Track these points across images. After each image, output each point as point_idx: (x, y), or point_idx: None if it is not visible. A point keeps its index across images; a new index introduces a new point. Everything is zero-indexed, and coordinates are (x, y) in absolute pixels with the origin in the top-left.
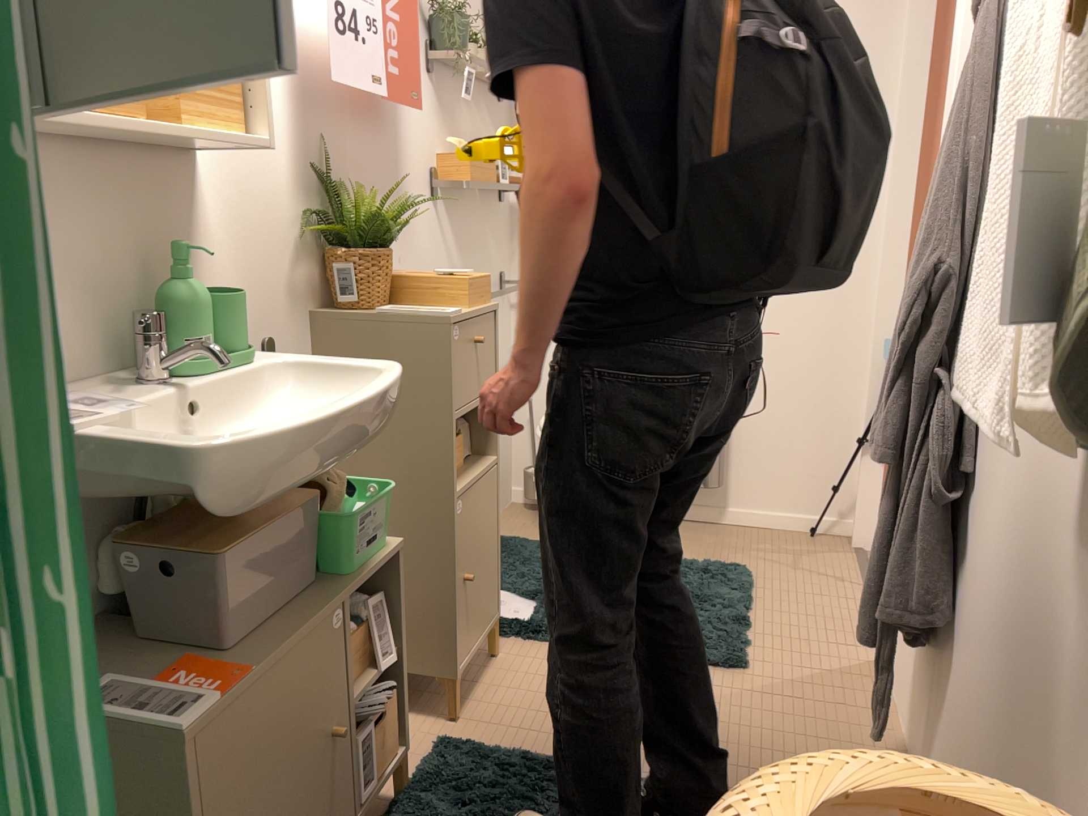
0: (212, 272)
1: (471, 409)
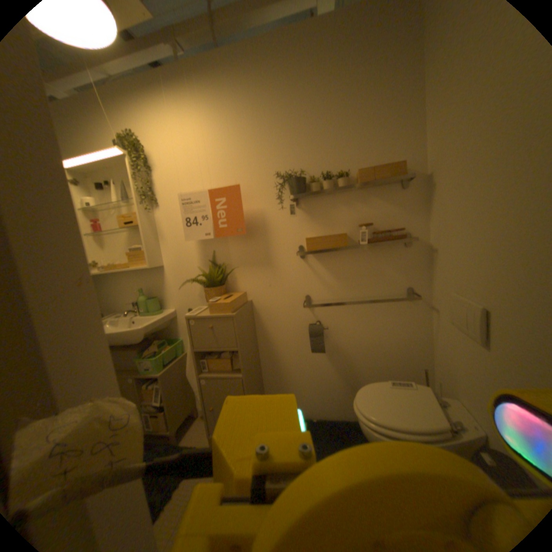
0: (169, 291)
1: (209, 350)
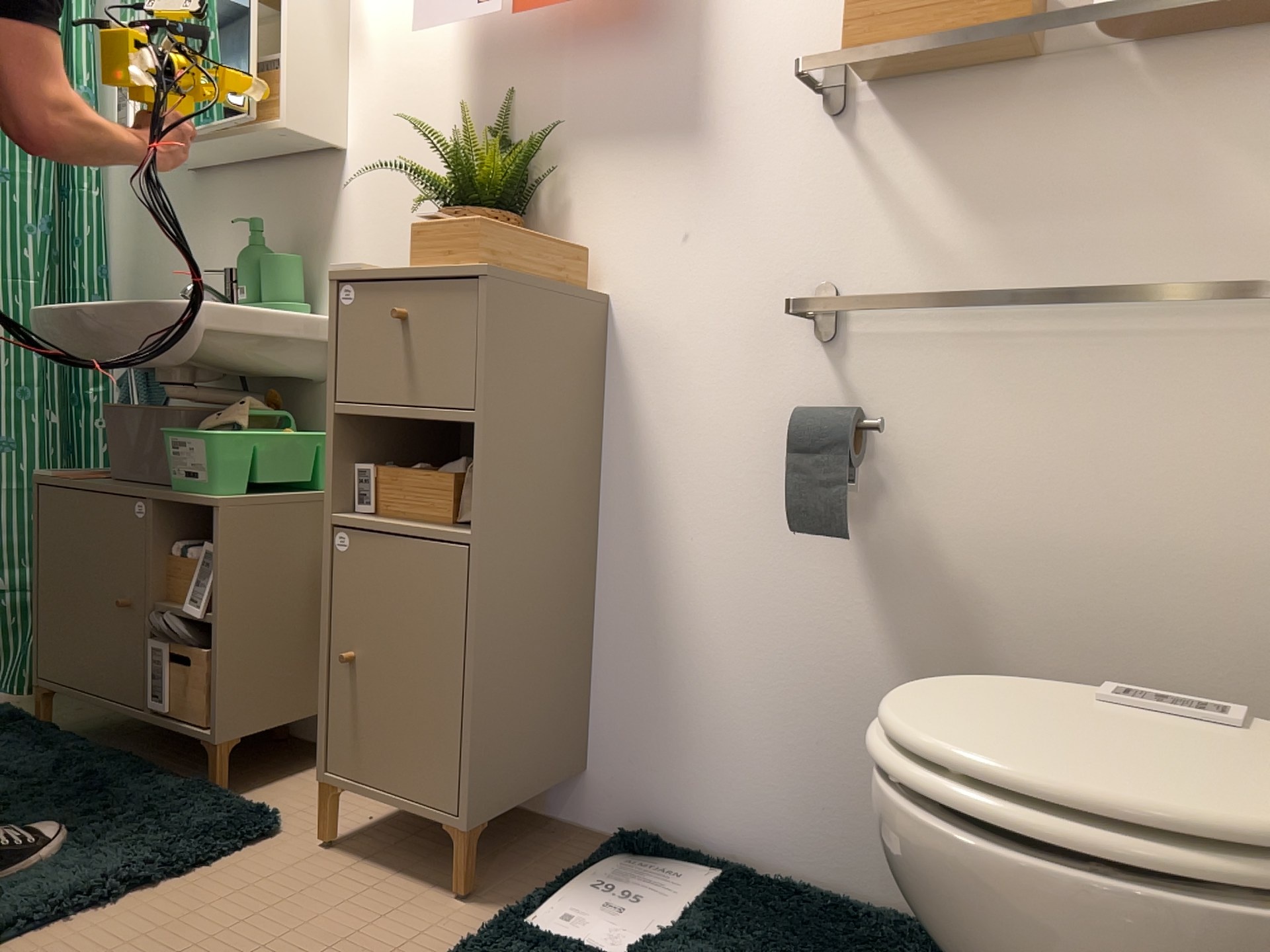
0: (351, 251)
1: (385, 414)
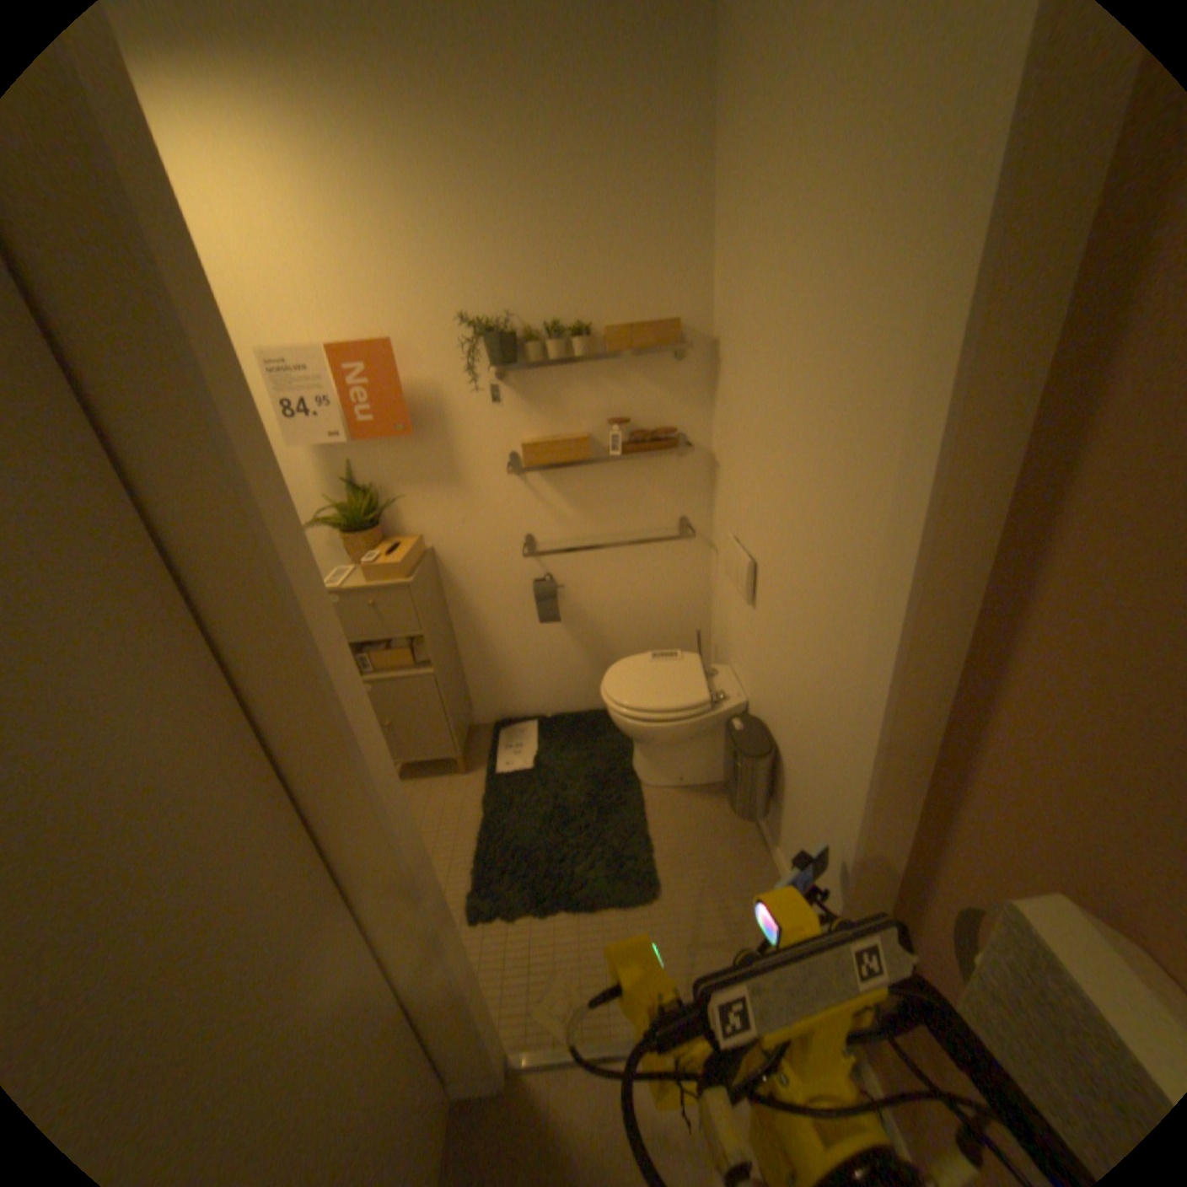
0: None
1: (373, 641)
